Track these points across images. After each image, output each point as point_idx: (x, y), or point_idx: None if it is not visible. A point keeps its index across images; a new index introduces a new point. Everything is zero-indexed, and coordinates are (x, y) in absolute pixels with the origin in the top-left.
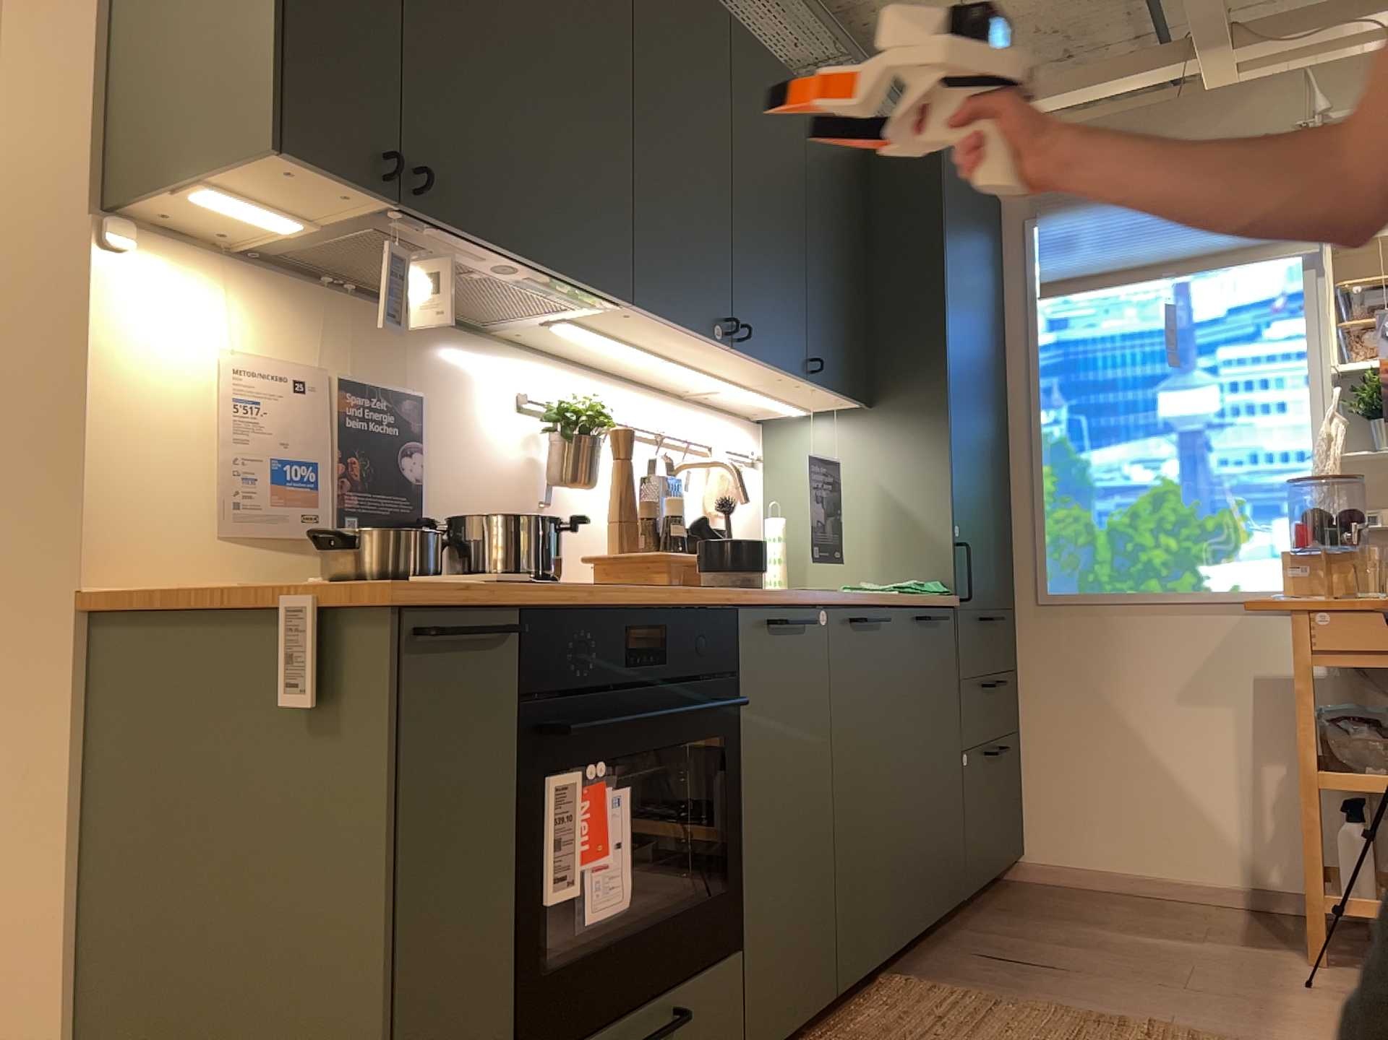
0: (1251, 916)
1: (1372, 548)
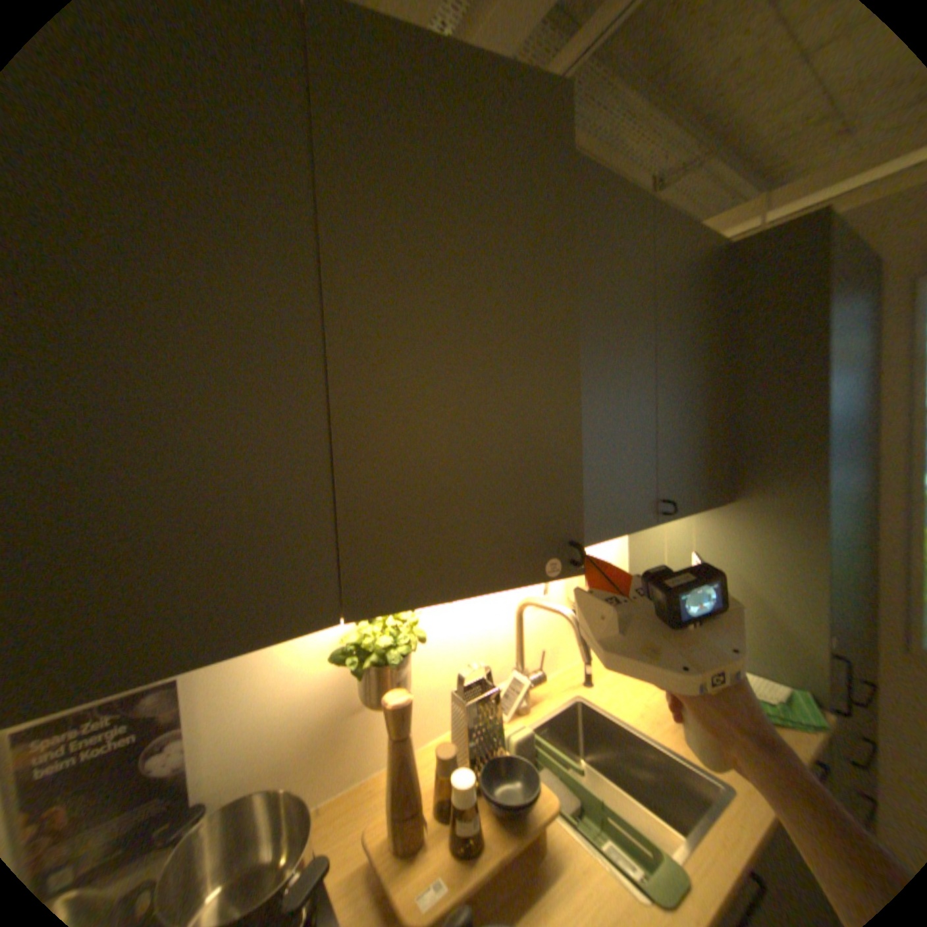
0: None
1: None
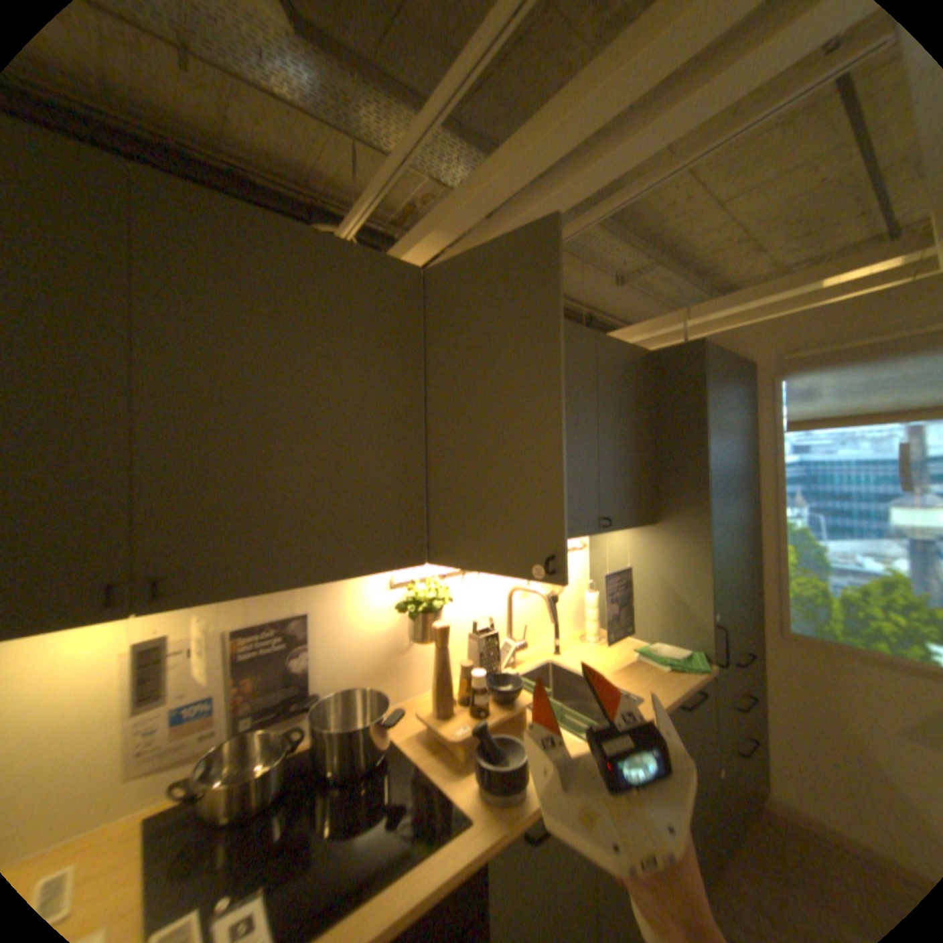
0: None
1: None
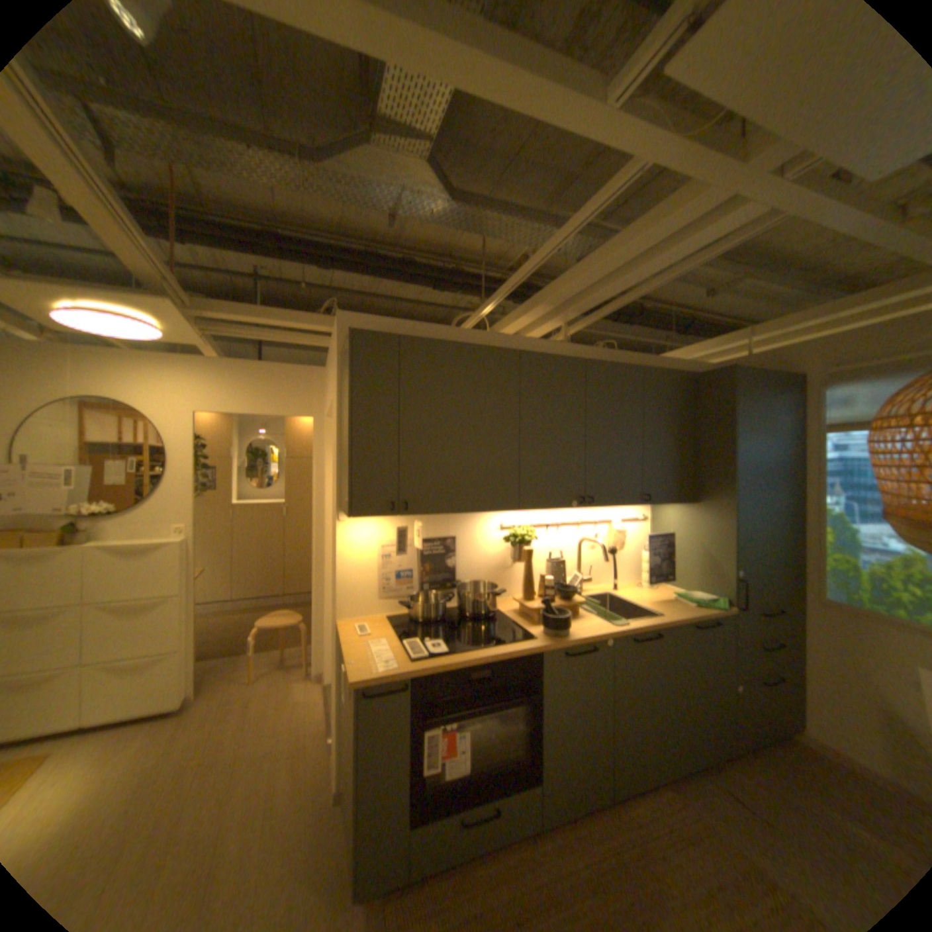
0: None
1: None
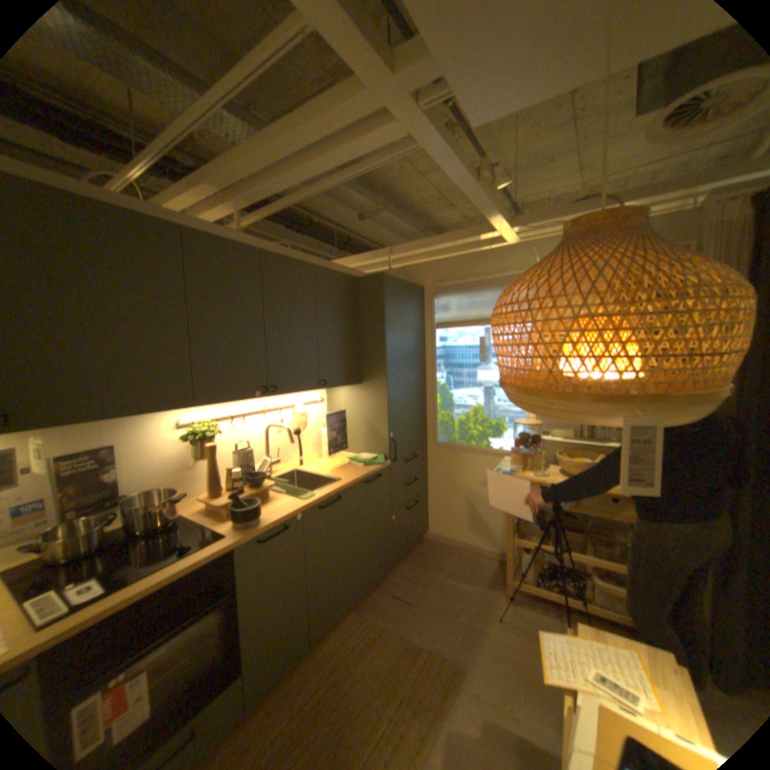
0: (499, 567)
1: (544, 453)
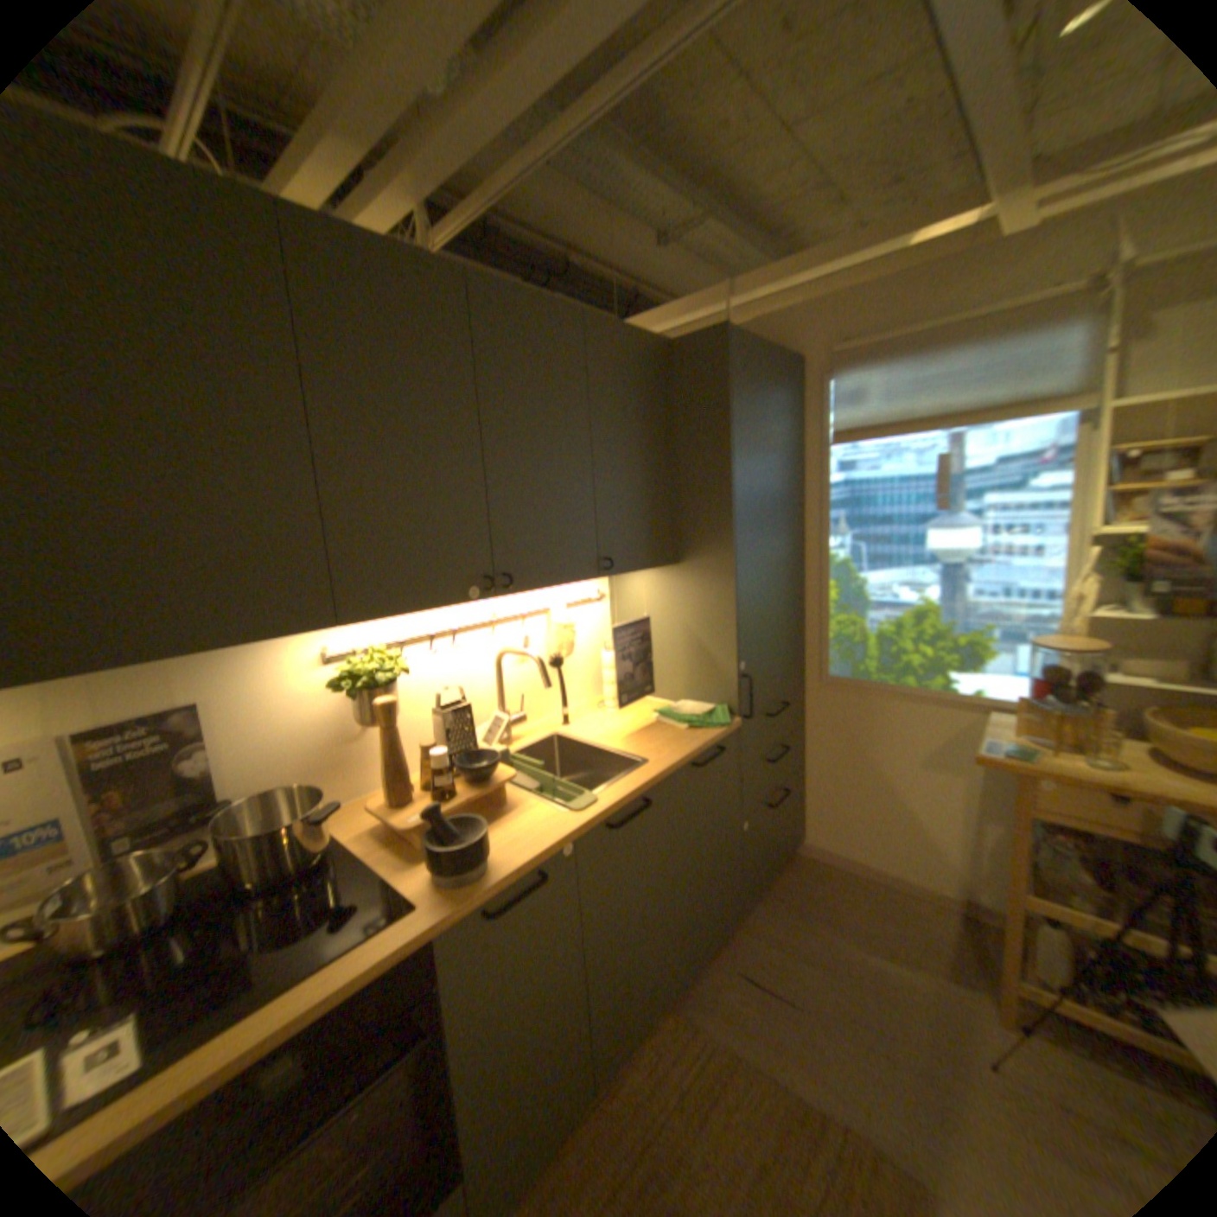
0: (964, 929)
1: (1112, 714)
